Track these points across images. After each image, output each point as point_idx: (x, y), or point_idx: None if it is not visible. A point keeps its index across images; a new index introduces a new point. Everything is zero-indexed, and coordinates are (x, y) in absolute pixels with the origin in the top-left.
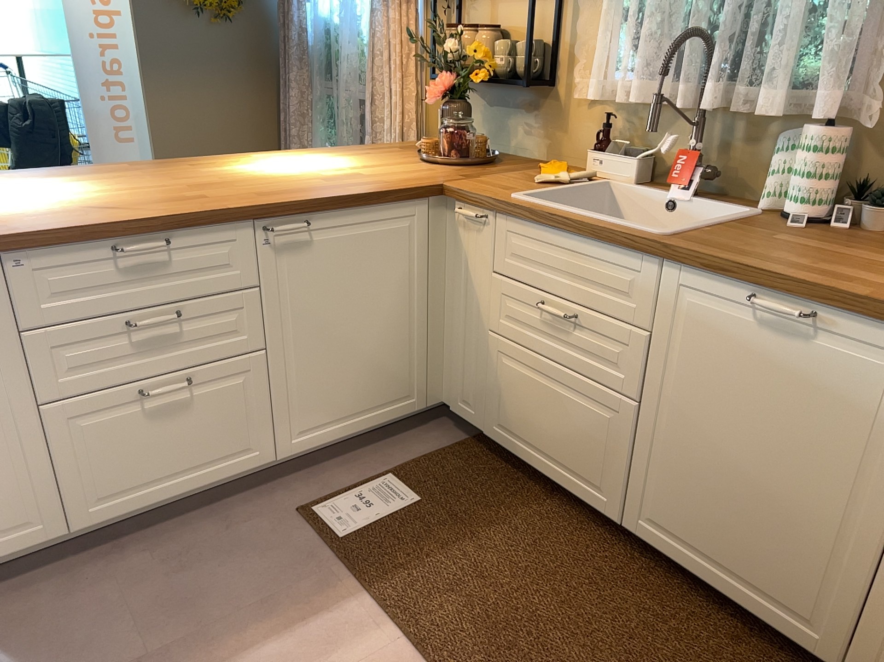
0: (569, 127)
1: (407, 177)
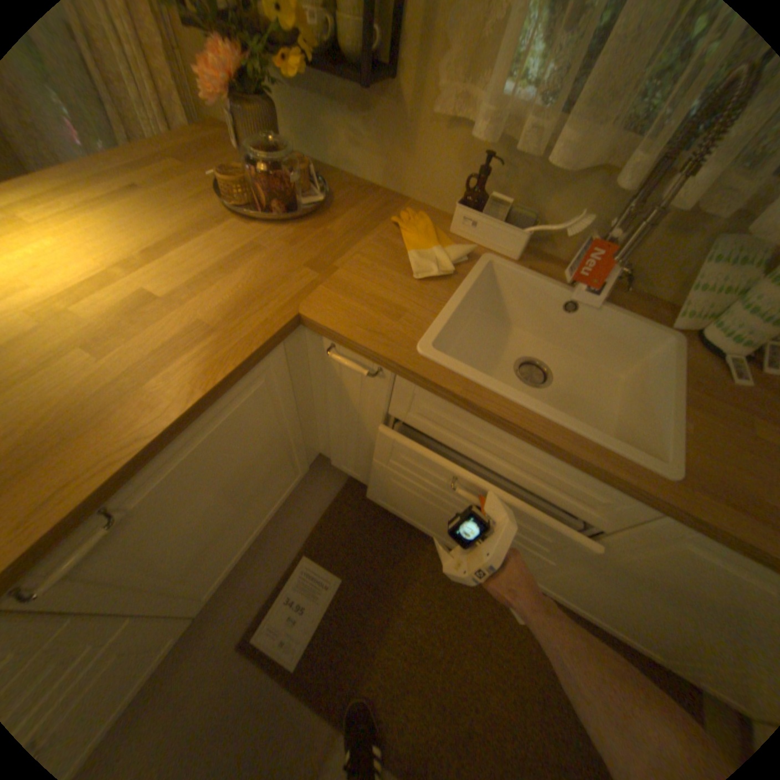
0: (420, 147)
1: (235, 296)
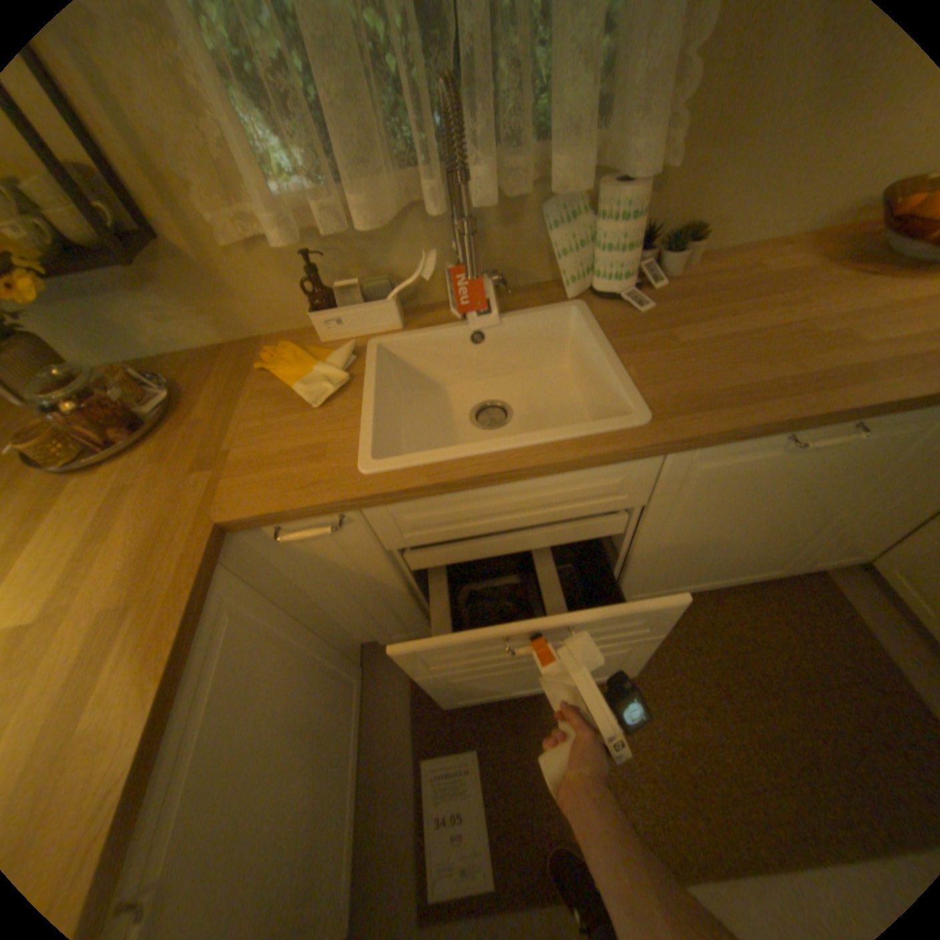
0: (233, 284)
1: (128, 555)
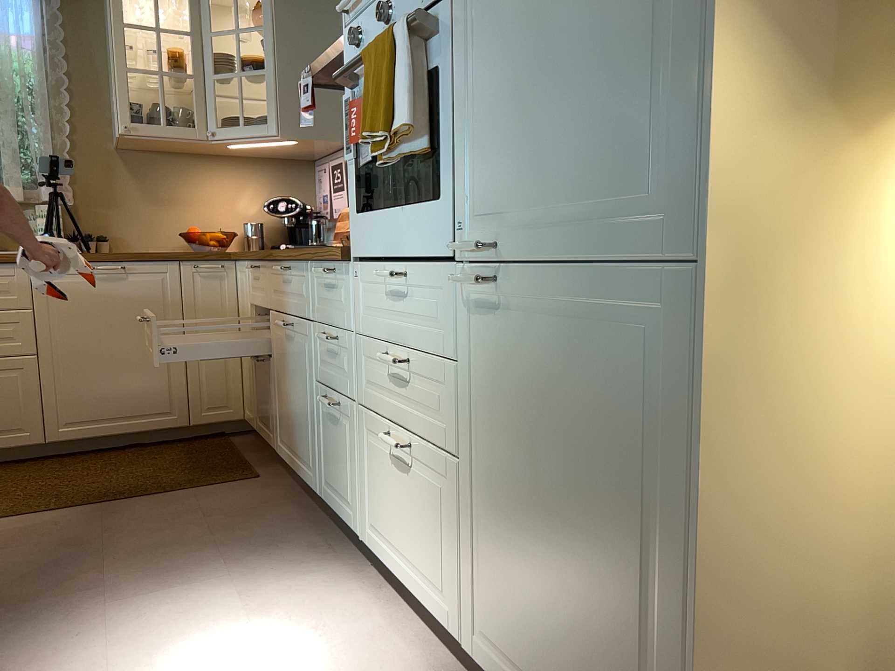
0: None
1: None
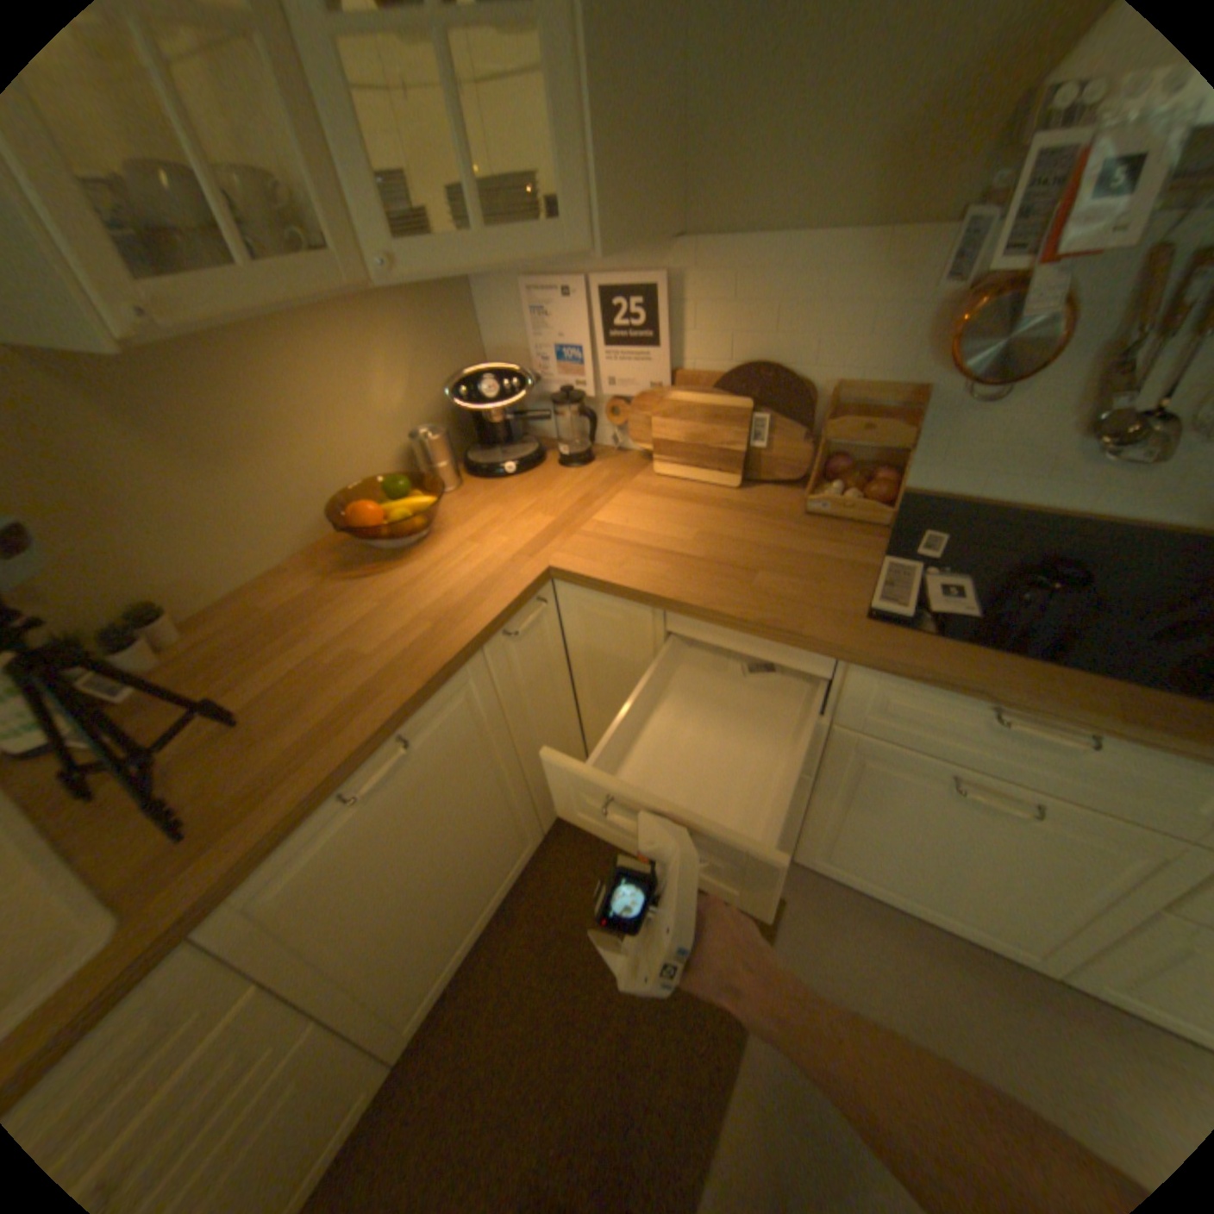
0: None
1: None
